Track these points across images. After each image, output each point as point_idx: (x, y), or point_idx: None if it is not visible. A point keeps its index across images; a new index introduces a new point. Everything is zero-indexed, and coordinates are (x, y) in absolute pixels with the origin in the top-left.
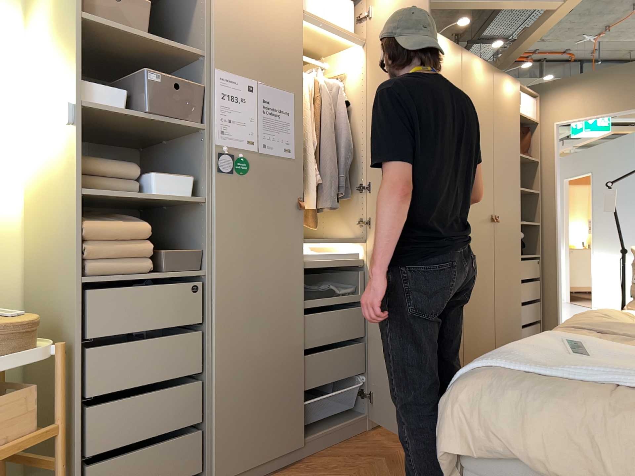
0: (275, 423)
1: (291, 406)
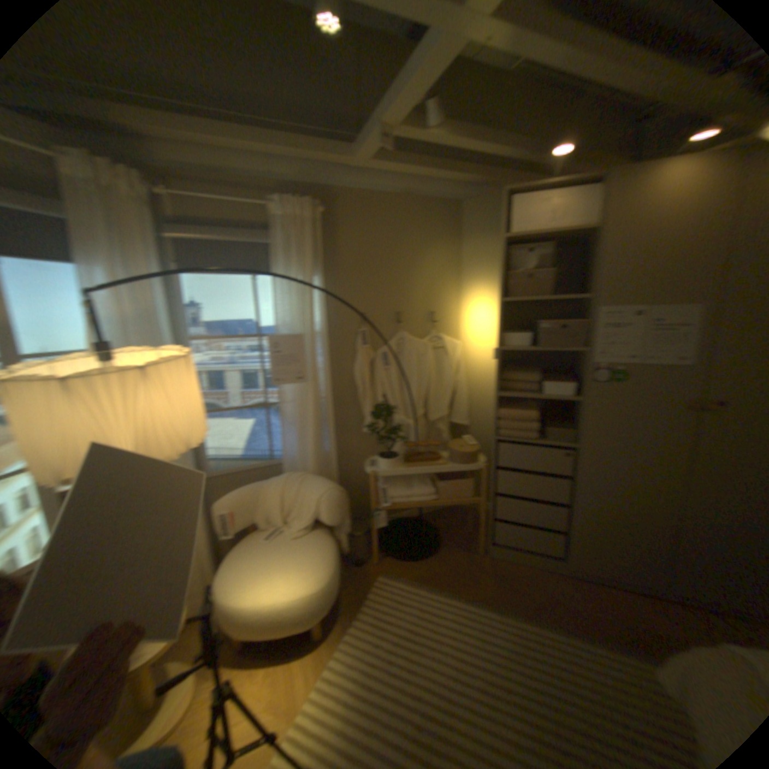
0: (634, 561)
1: (656, 558)
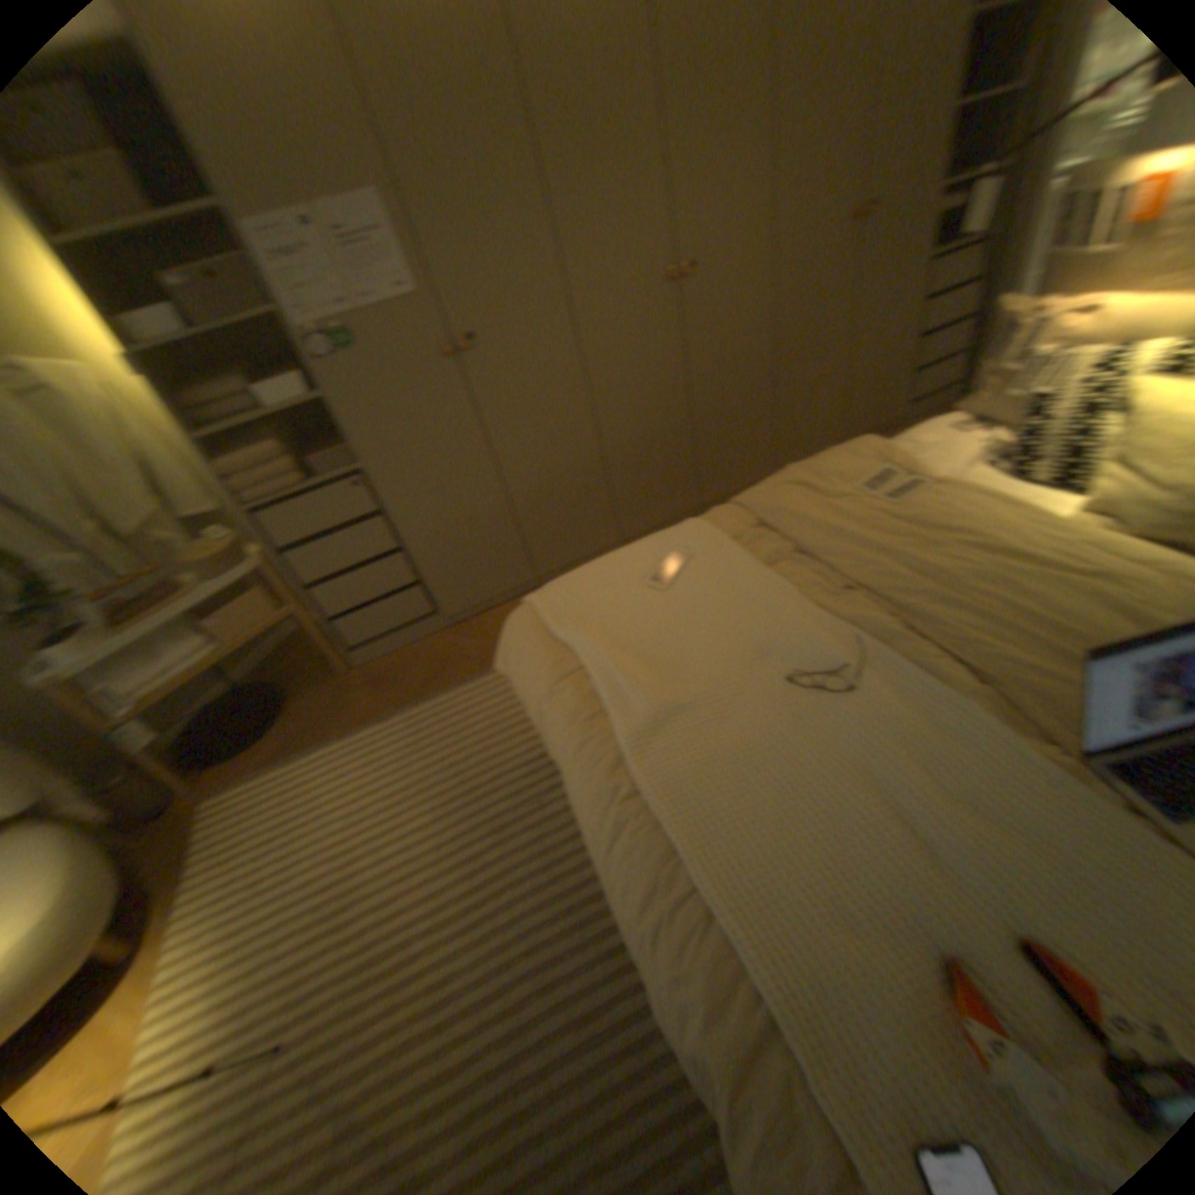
0: (490, 569)
1: (506, 552)
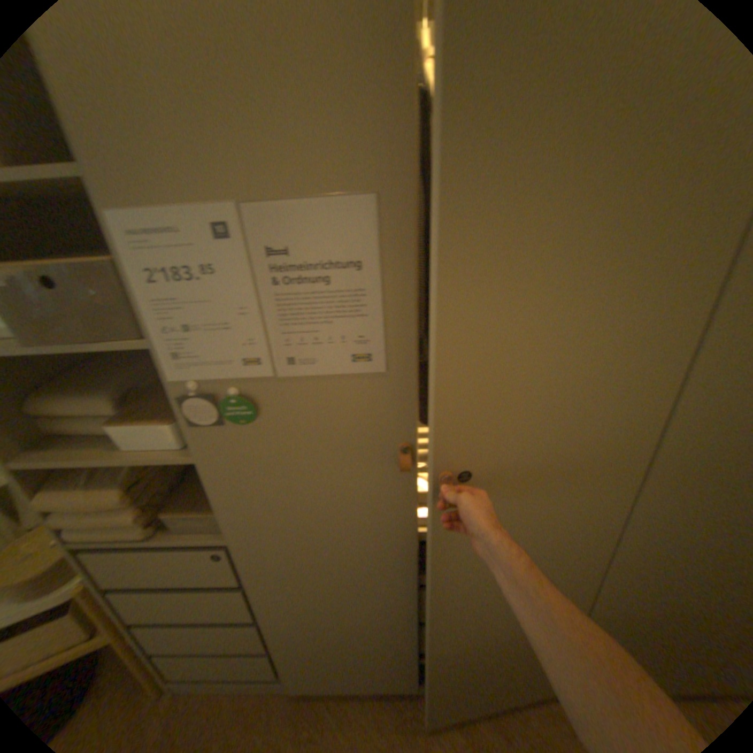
0: (368, 673)
1: (396, 665)
